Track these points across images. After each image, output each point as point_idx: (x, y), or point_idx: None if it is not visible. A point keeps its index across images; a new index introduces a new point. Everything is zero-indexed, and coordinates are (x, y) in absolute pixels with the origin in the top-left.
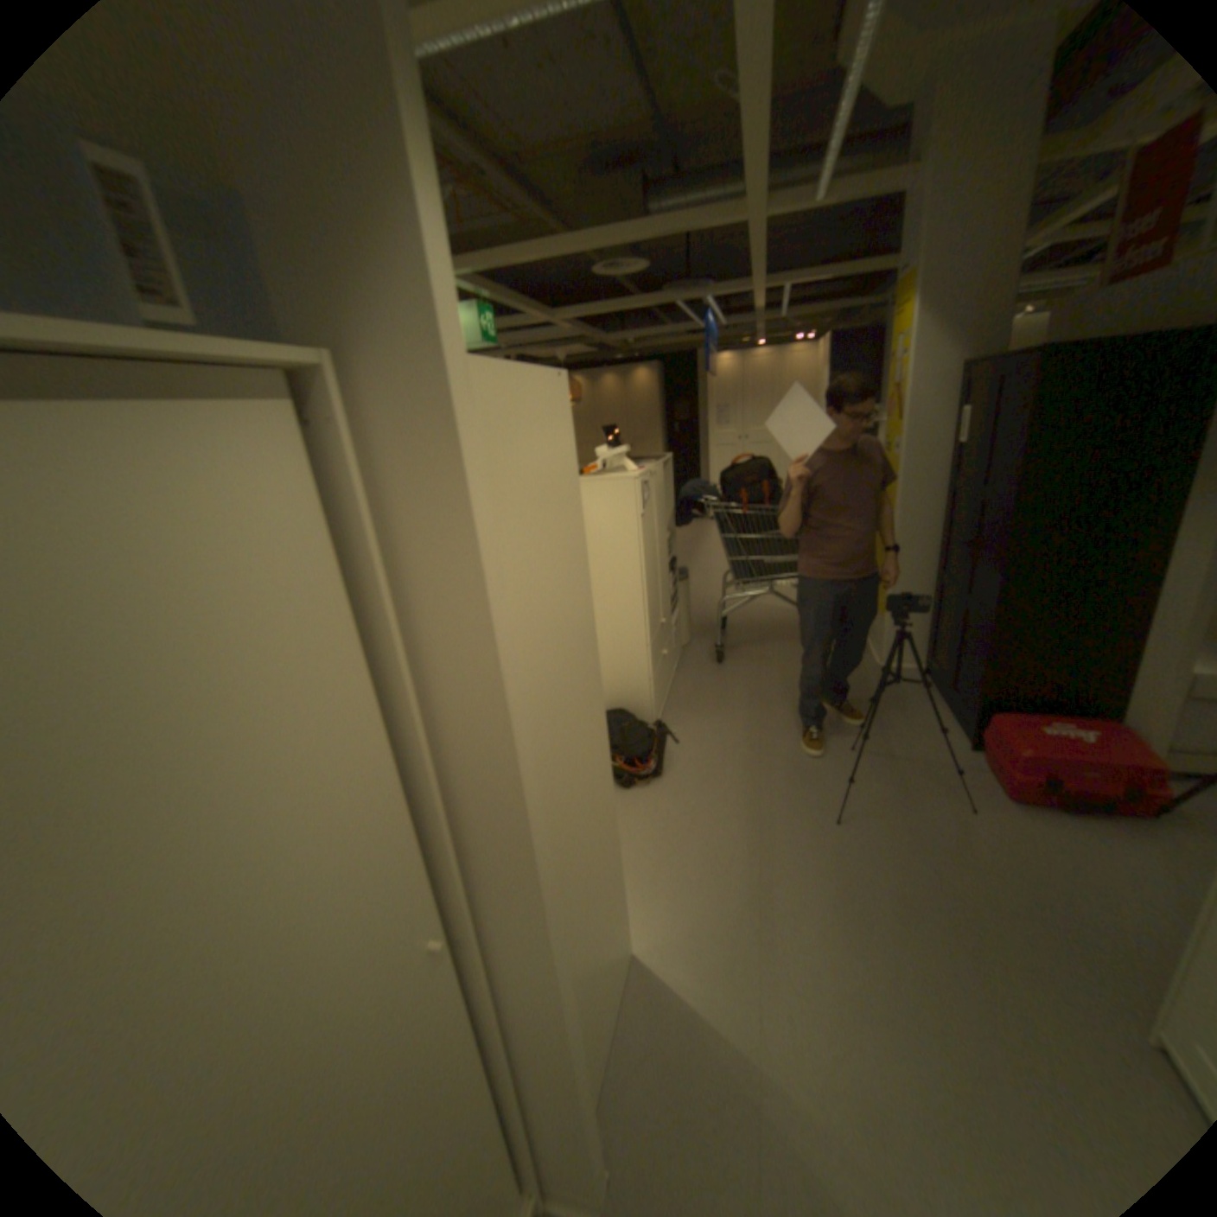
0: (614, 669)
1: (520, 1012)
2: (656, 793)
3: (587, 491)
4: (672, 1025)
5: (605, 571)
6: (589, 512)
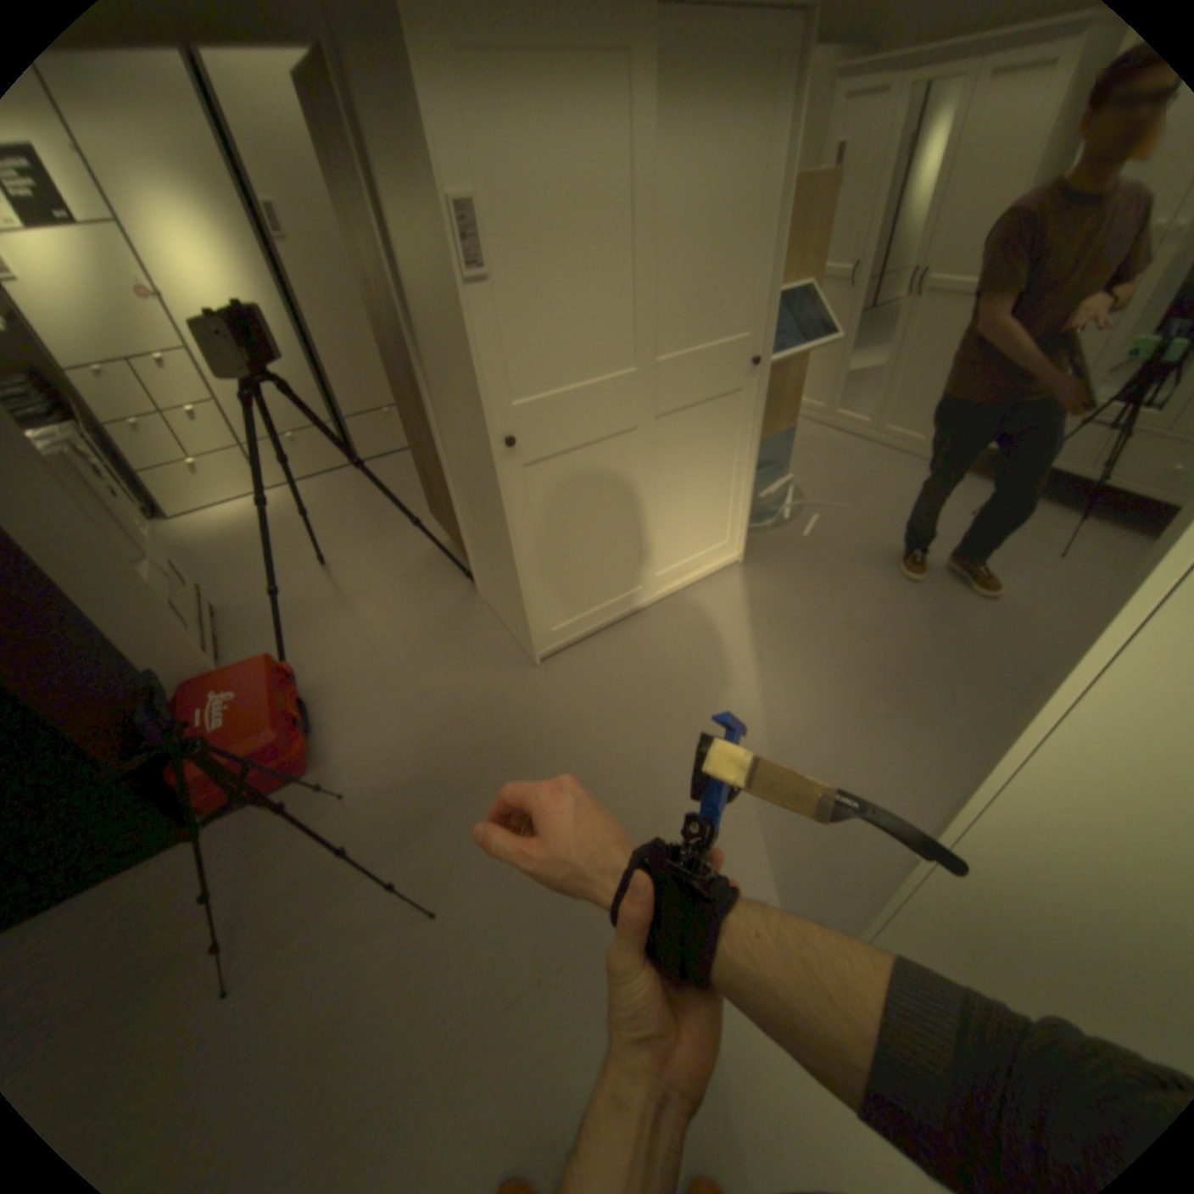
0: None
1: None
2: None
3: None
4: (806, 906)
5: None
6: None
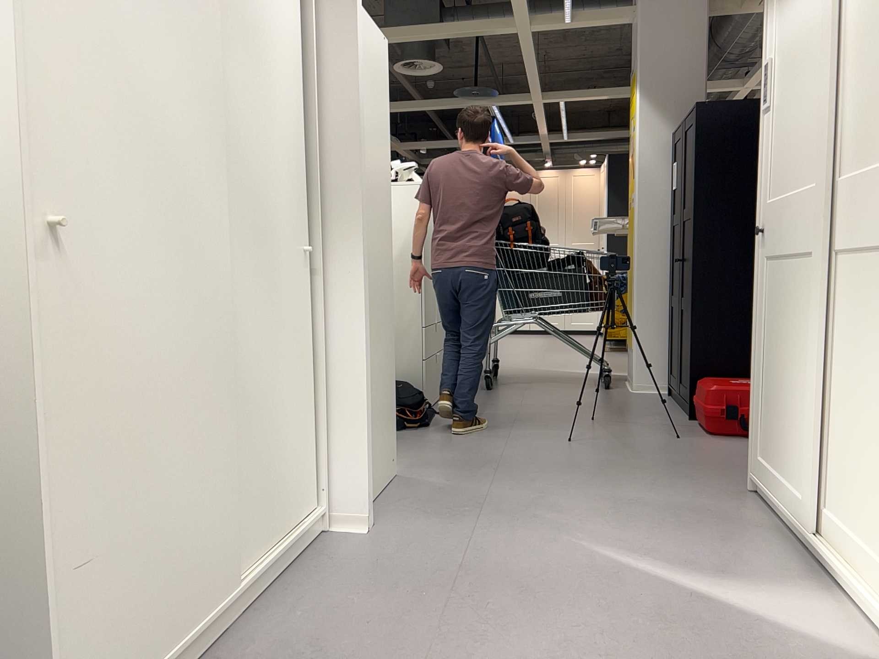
0: None
1: (344, 329)
2: (421, 429)
3: None
4: (425, 484)
5: None
6: None
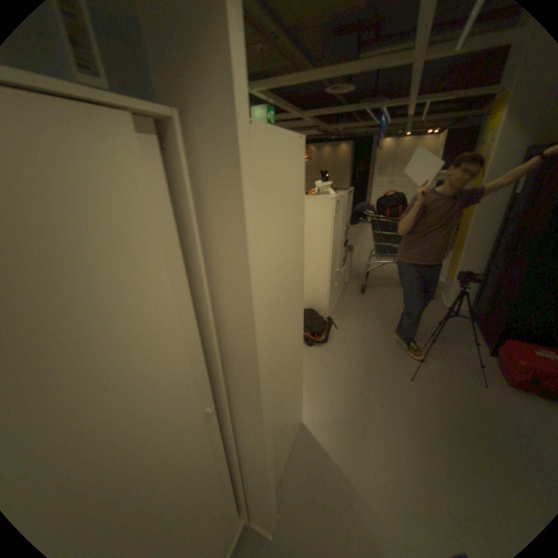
0: (311, 289)
1: (245, 444)
2: (323, 350)
3: (308, 202)
4: (316, 458)
5: (312, 242)
6: (308, 213)
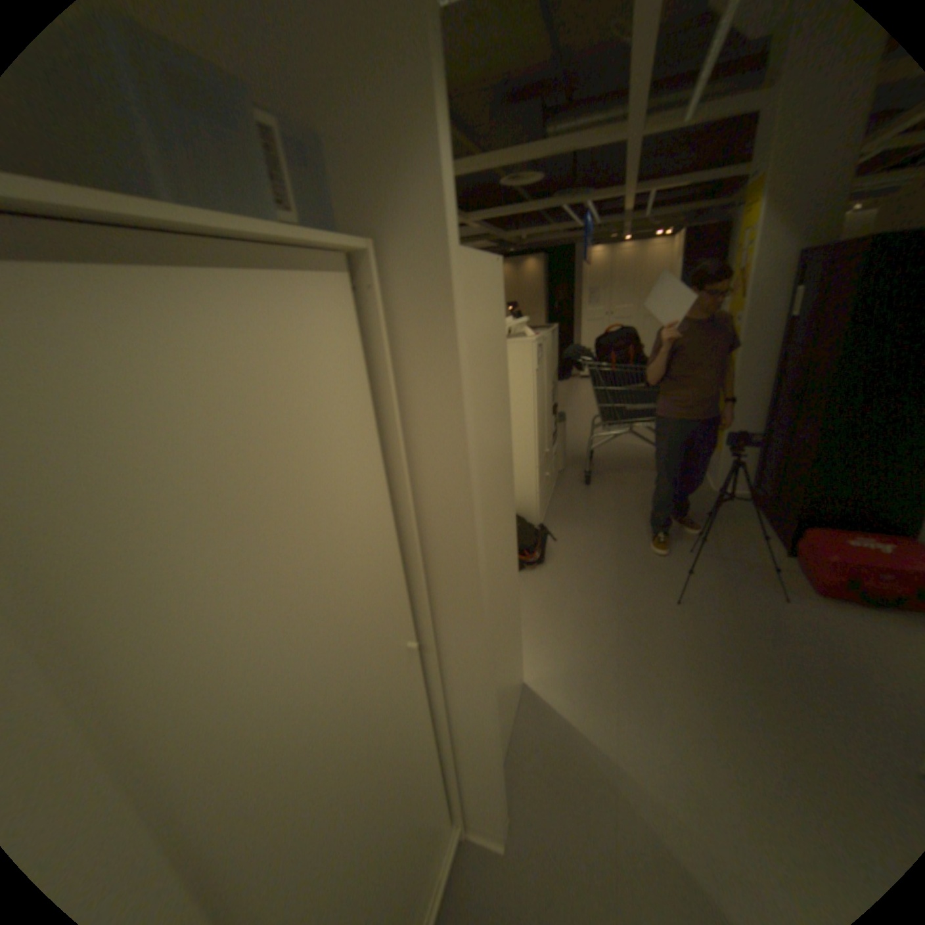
0: None
1: (461, 699)
2: (540, 575)
3: None
4: (553, 731)
5: None
6: None
